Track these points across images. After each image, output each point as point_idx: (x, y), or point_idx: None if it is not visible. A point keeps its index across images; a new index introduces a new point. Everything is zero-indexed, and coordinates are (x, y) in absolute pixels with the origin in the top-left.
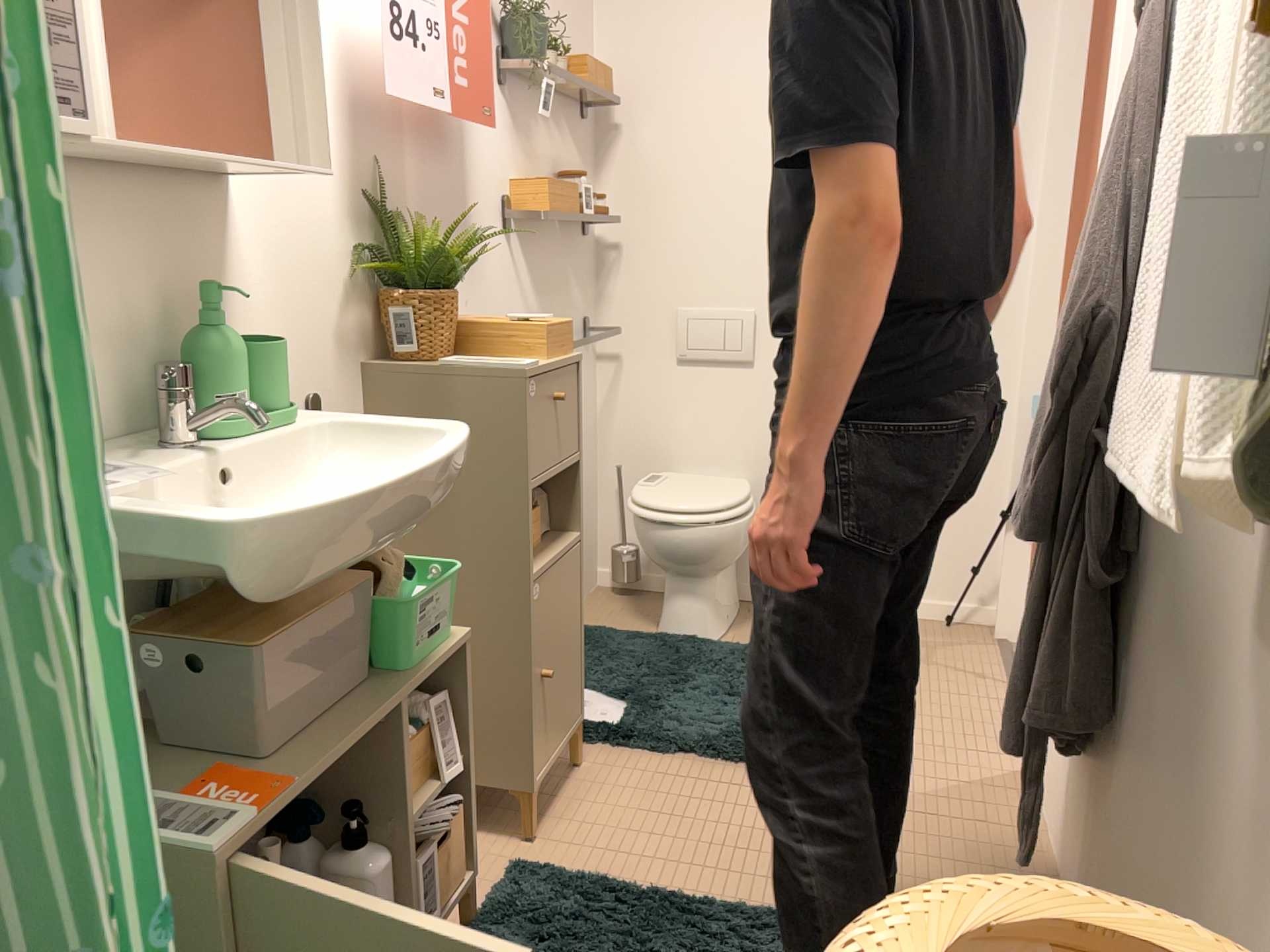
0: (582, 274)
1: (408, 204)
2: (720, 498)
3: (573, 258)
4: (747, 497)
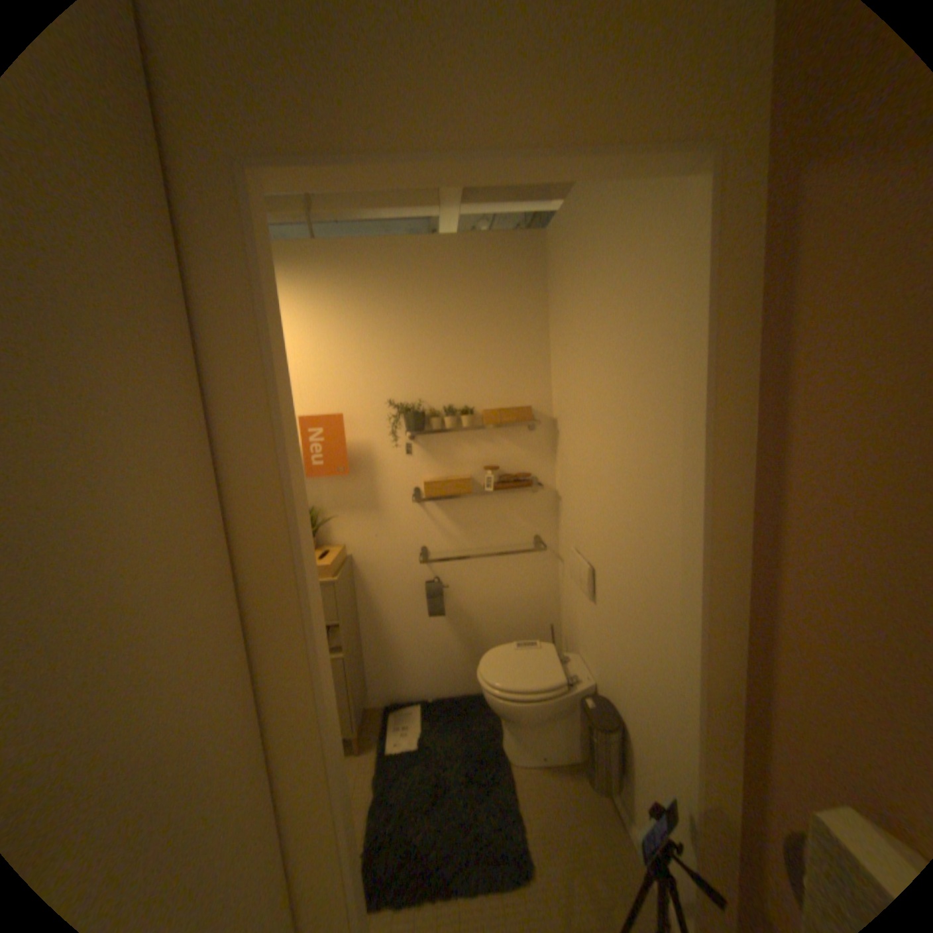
0: (526, 509)
1: (316, 500)
2: (513, 679)
3: (511, 501)
4: (536, 691)
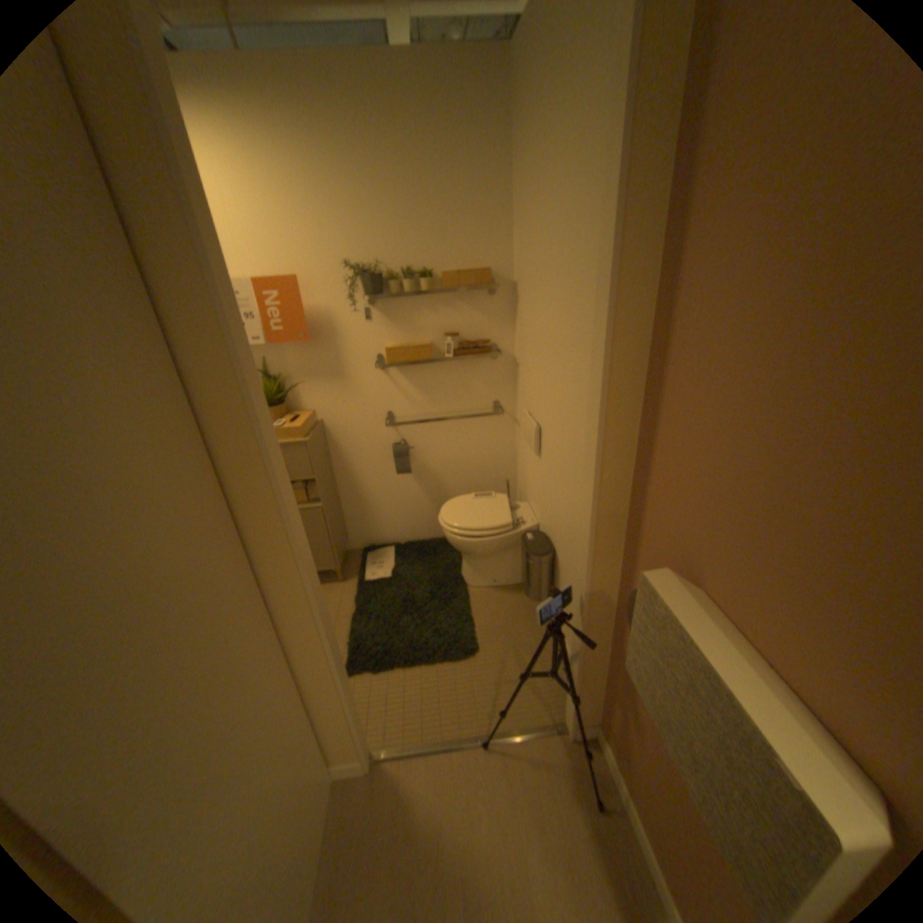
0: (486, 376)
1: (282, 368)
2: (469, 521)
3: (472, 369)
4: (486, 529)
